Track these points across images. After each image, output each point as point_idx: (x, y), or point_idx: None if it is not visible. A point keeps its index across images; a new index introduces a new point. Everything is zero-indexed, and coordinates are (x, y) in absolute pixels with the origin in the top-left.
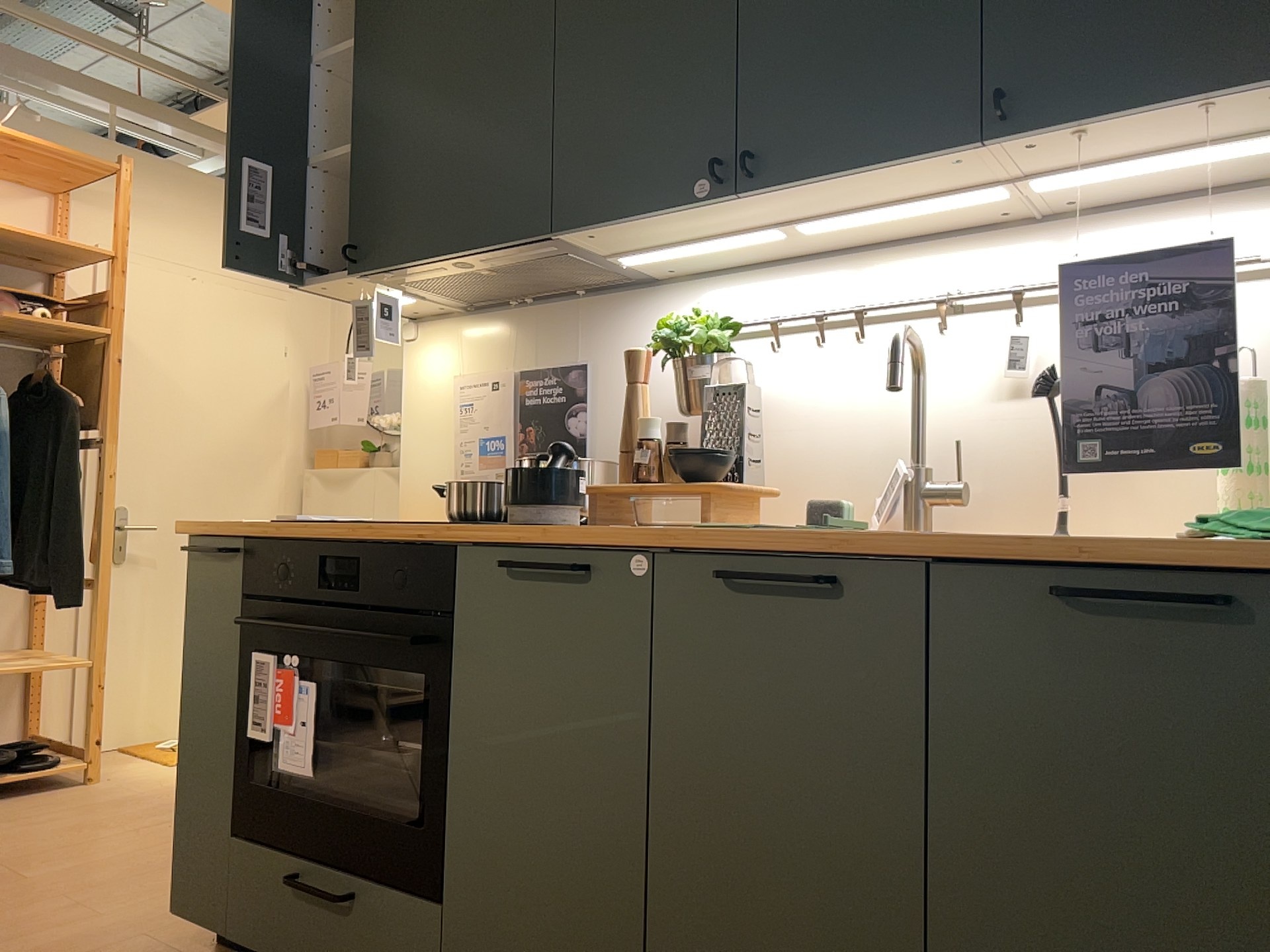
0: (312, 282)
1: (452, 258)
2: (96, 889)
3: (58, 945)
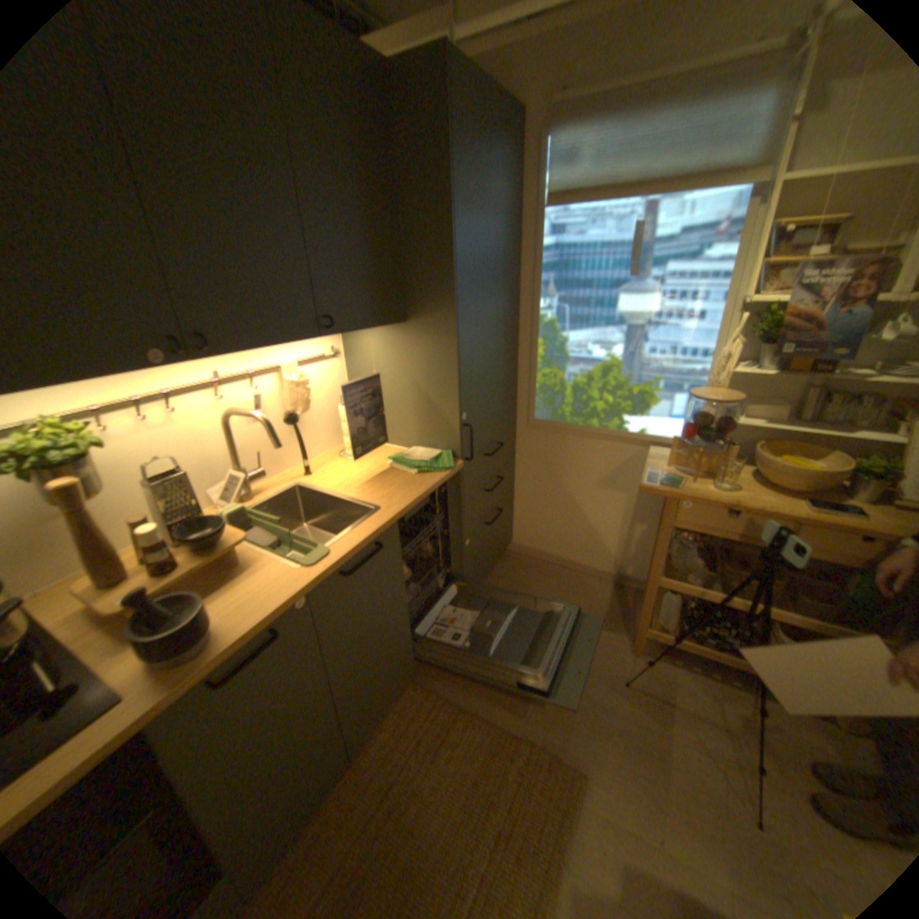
0: None
1: None
2: None
3: None
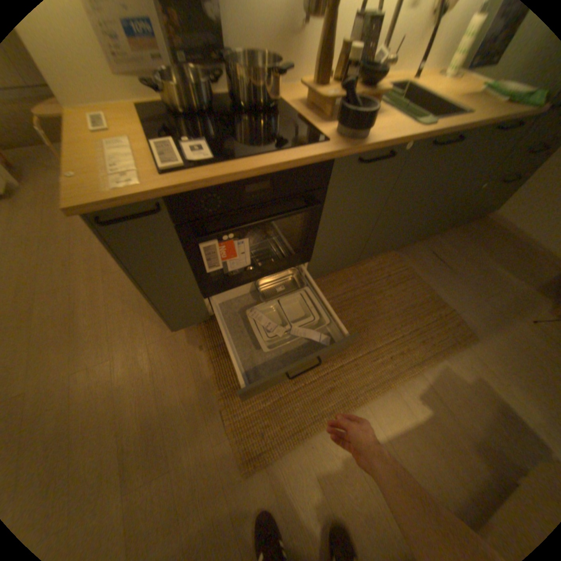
0: None
1: None
2: (71, 360)
3: (129, 376)
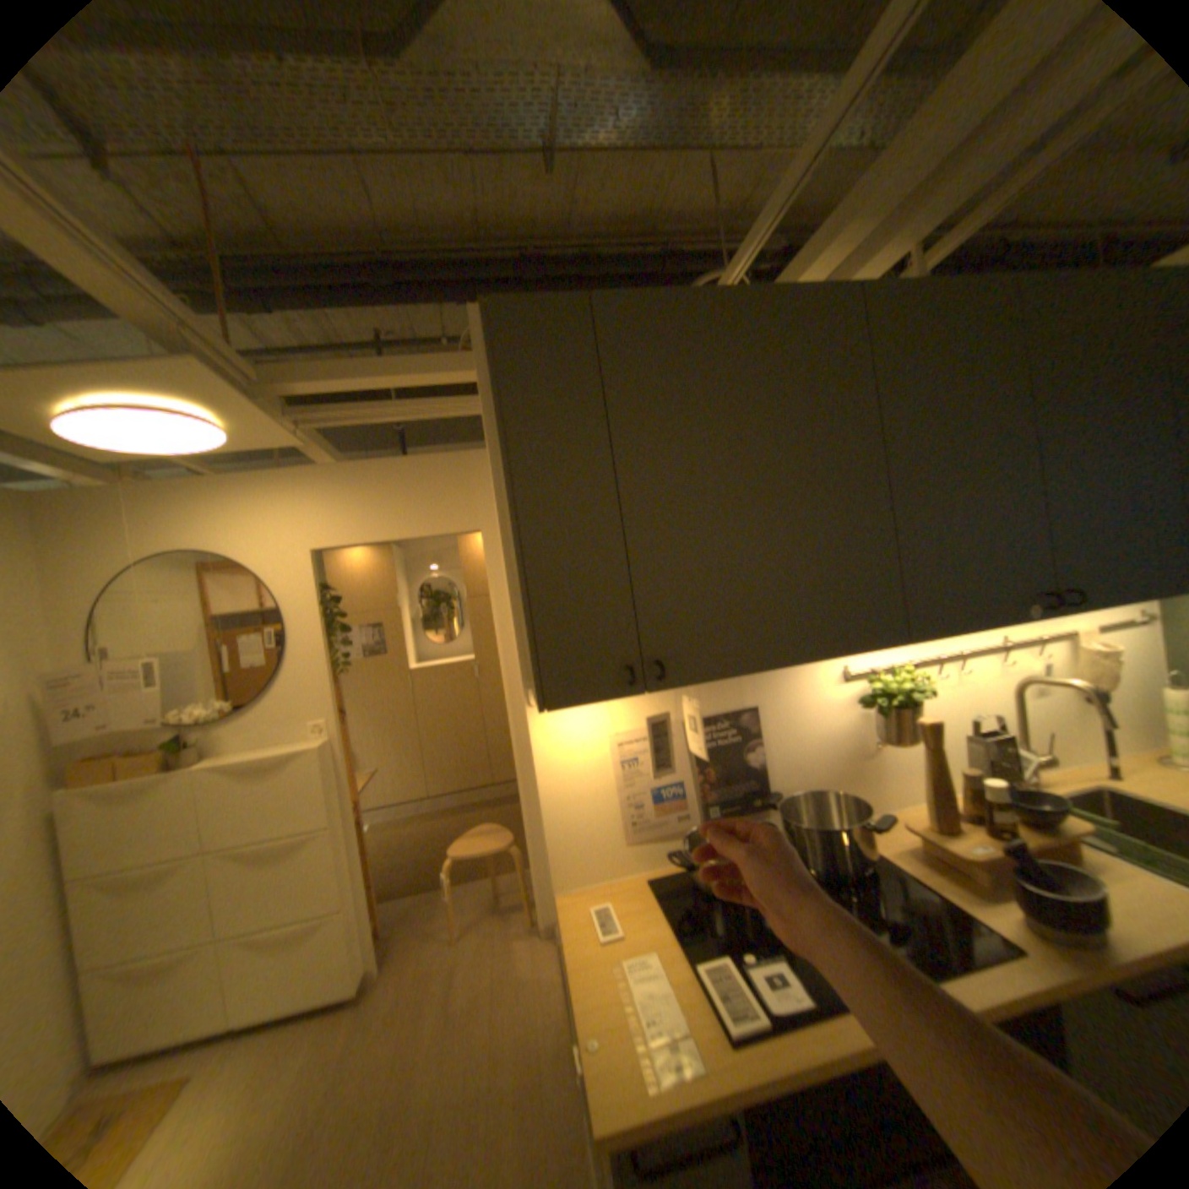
0: (573, 701)
1: (784, 665)
2: None
3: None
